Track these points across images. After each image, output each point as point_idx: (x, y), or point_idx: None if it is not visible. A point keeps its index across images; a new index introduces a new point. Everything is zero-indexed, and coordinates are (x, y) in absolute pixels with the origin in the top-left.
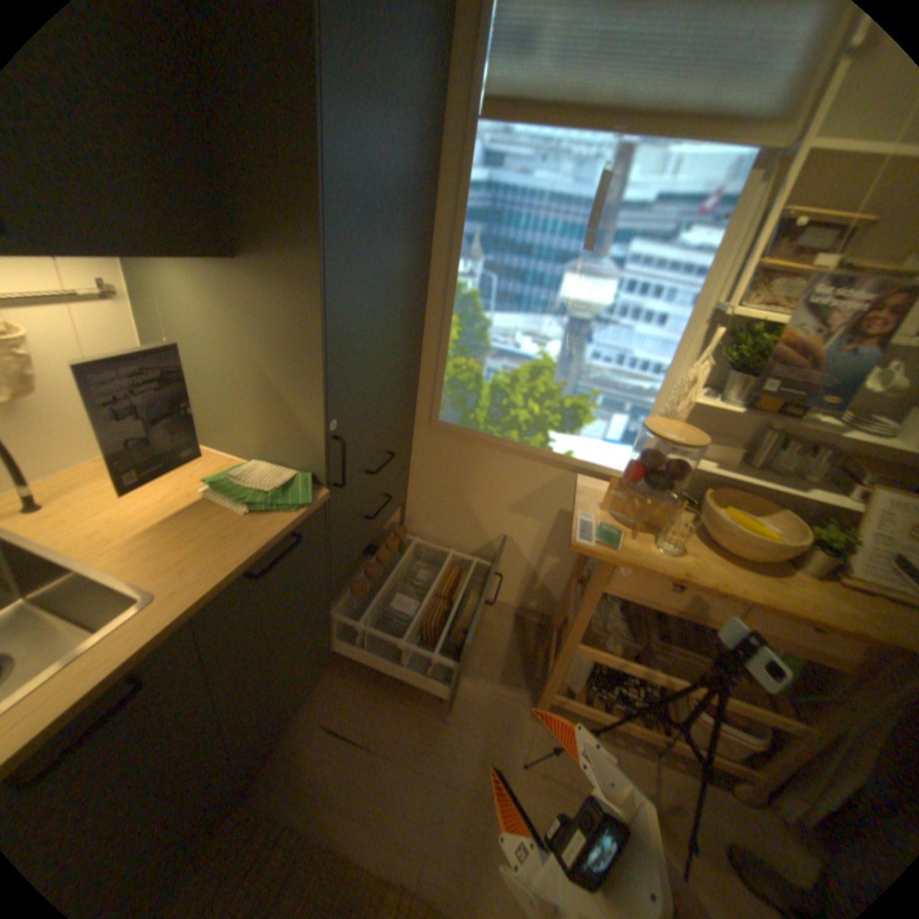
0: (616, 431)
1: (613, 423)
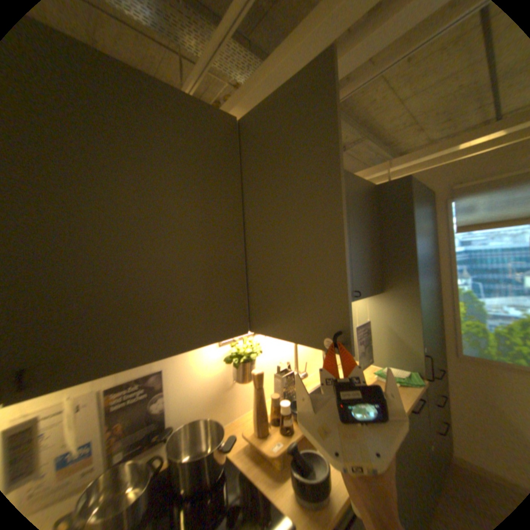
0: None
1: None
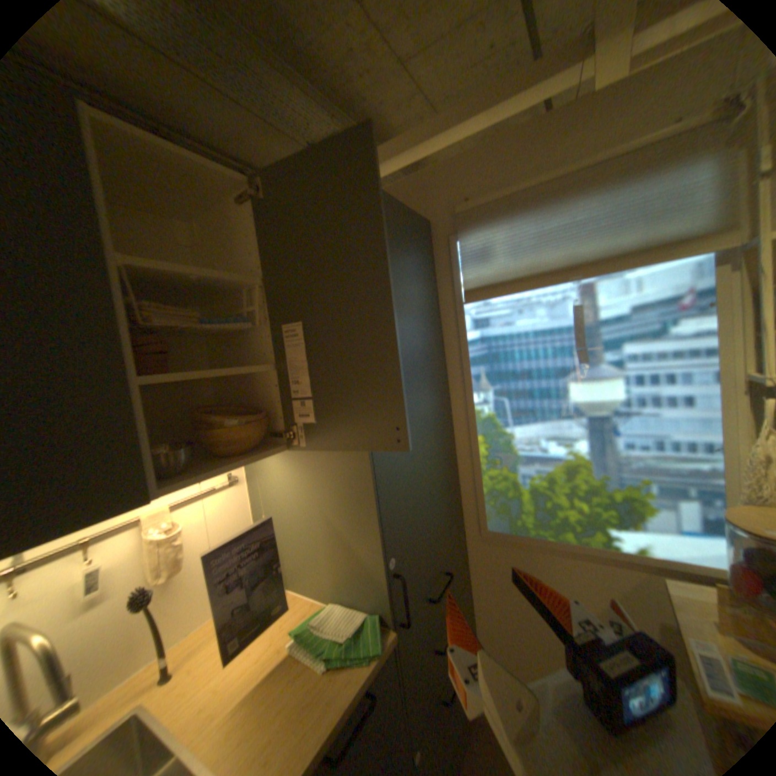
0: (693, 521)
1: (685, 512)
